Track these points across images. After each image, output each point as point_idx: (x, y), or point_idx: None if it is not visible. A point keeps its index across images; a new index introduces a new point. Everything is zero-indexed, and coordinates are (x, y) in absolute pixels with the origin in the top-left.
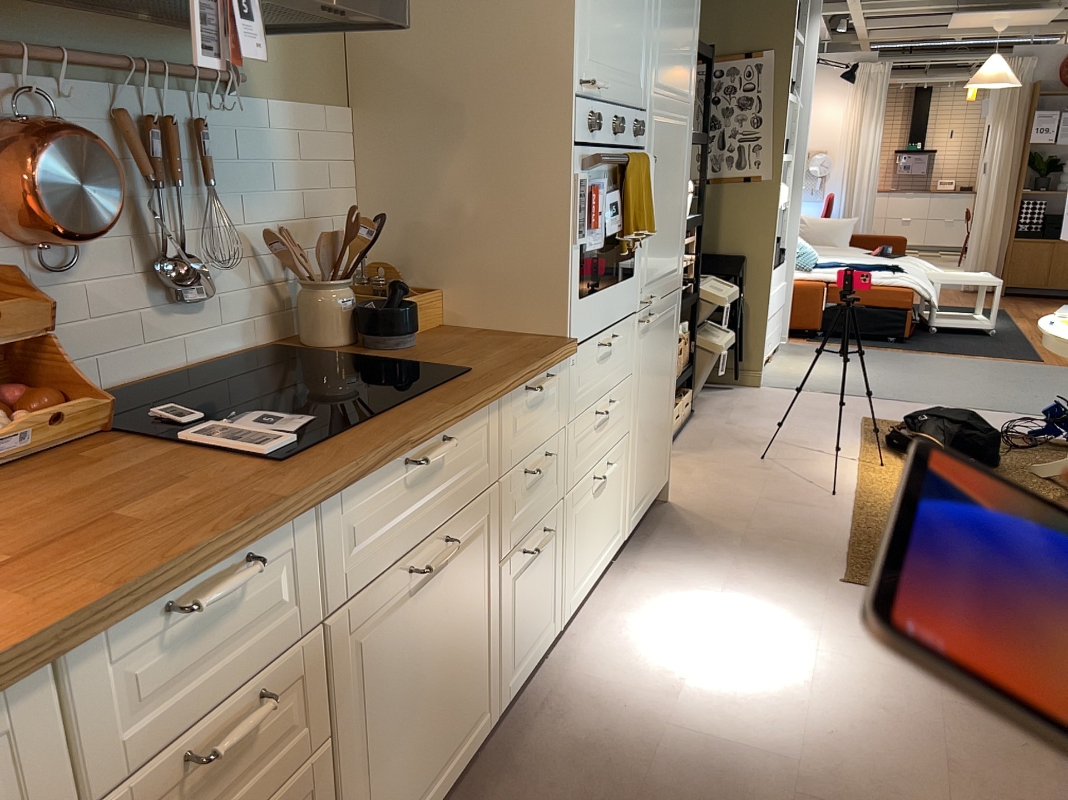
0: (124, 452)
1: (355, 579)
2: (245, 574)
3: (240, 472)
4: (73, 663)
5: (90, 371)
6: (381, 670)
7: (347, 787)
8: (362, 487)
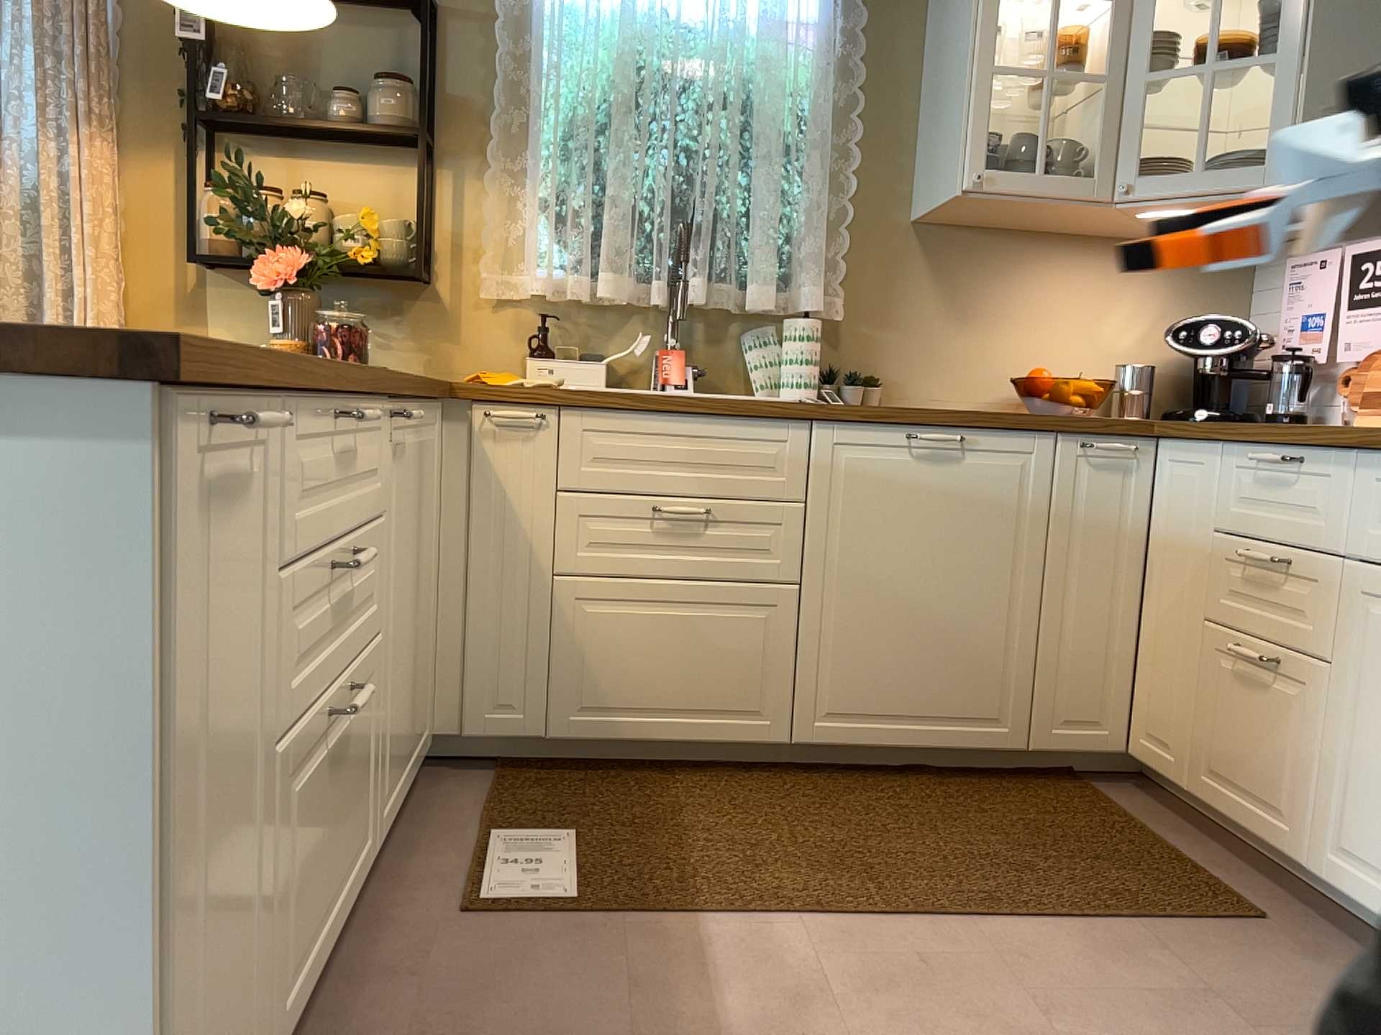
0: None
1: None
2: (1280, 458)
3: None
4: (1230, 453)
5: None
6: None
7: (1338, 737)
8: None
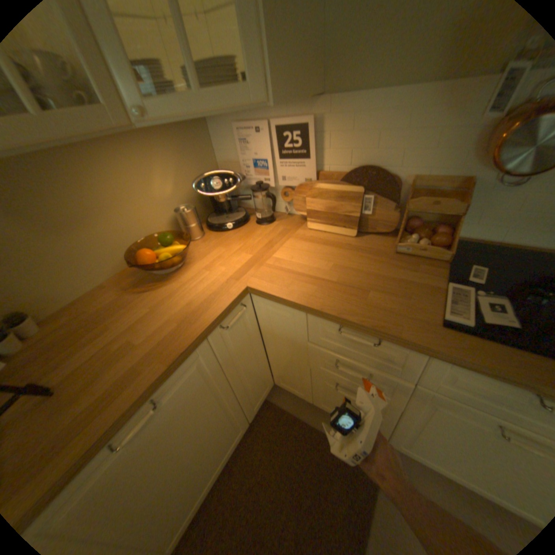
0: (432, 275)
1: (453, 394)
2: (371, 343)
3: (429, 316)
4: (314, 315)
5: (502, 233)
6: (453, 429)
7: (409, 428)
8: (485, 375)
